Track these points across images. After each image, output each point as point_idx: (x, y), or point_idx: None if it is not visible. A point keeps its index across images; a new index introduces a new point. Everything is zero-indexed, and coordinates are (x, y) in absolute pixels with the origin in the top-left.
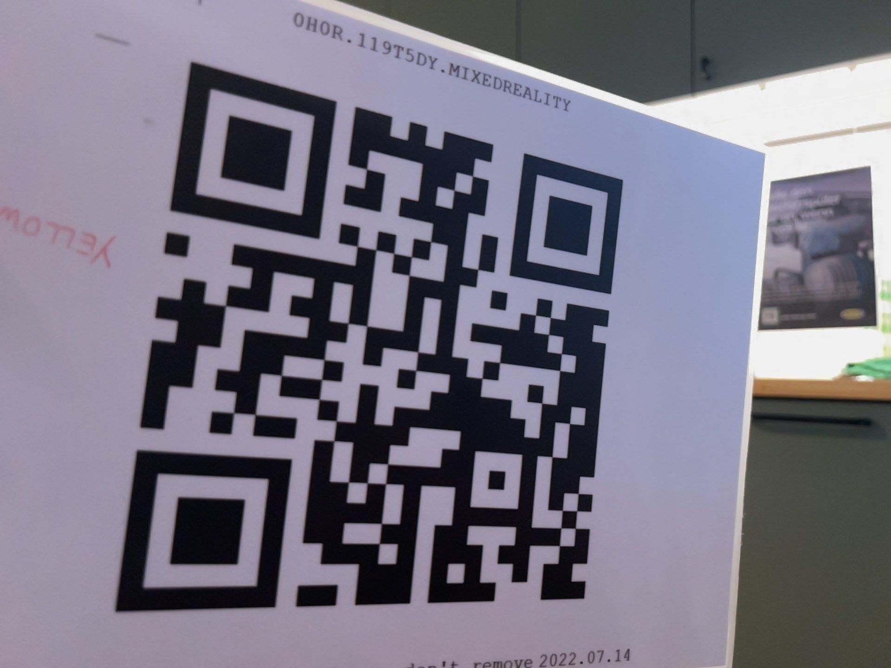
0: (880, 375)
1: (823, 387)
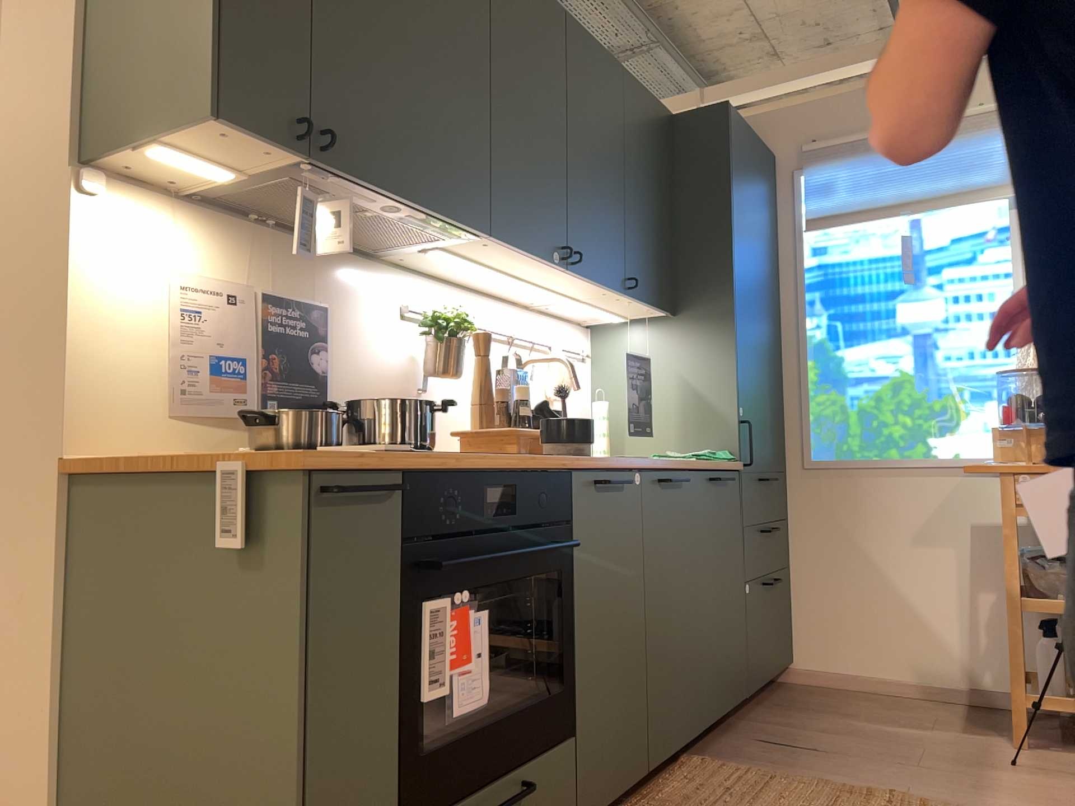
0: (720, 459)
1: (717, 464)
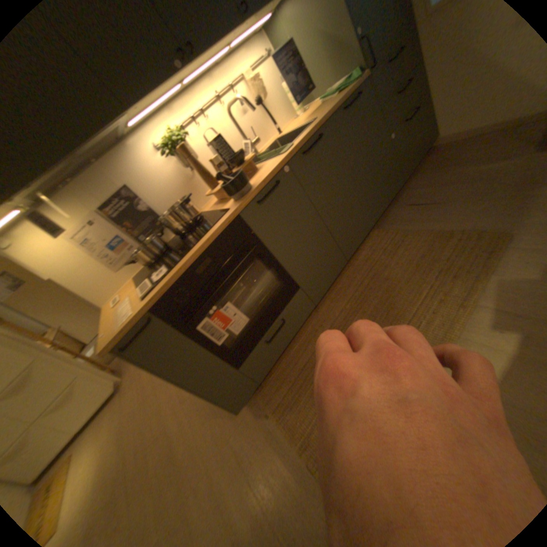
0: (350, 82)
1: (347, 91)
